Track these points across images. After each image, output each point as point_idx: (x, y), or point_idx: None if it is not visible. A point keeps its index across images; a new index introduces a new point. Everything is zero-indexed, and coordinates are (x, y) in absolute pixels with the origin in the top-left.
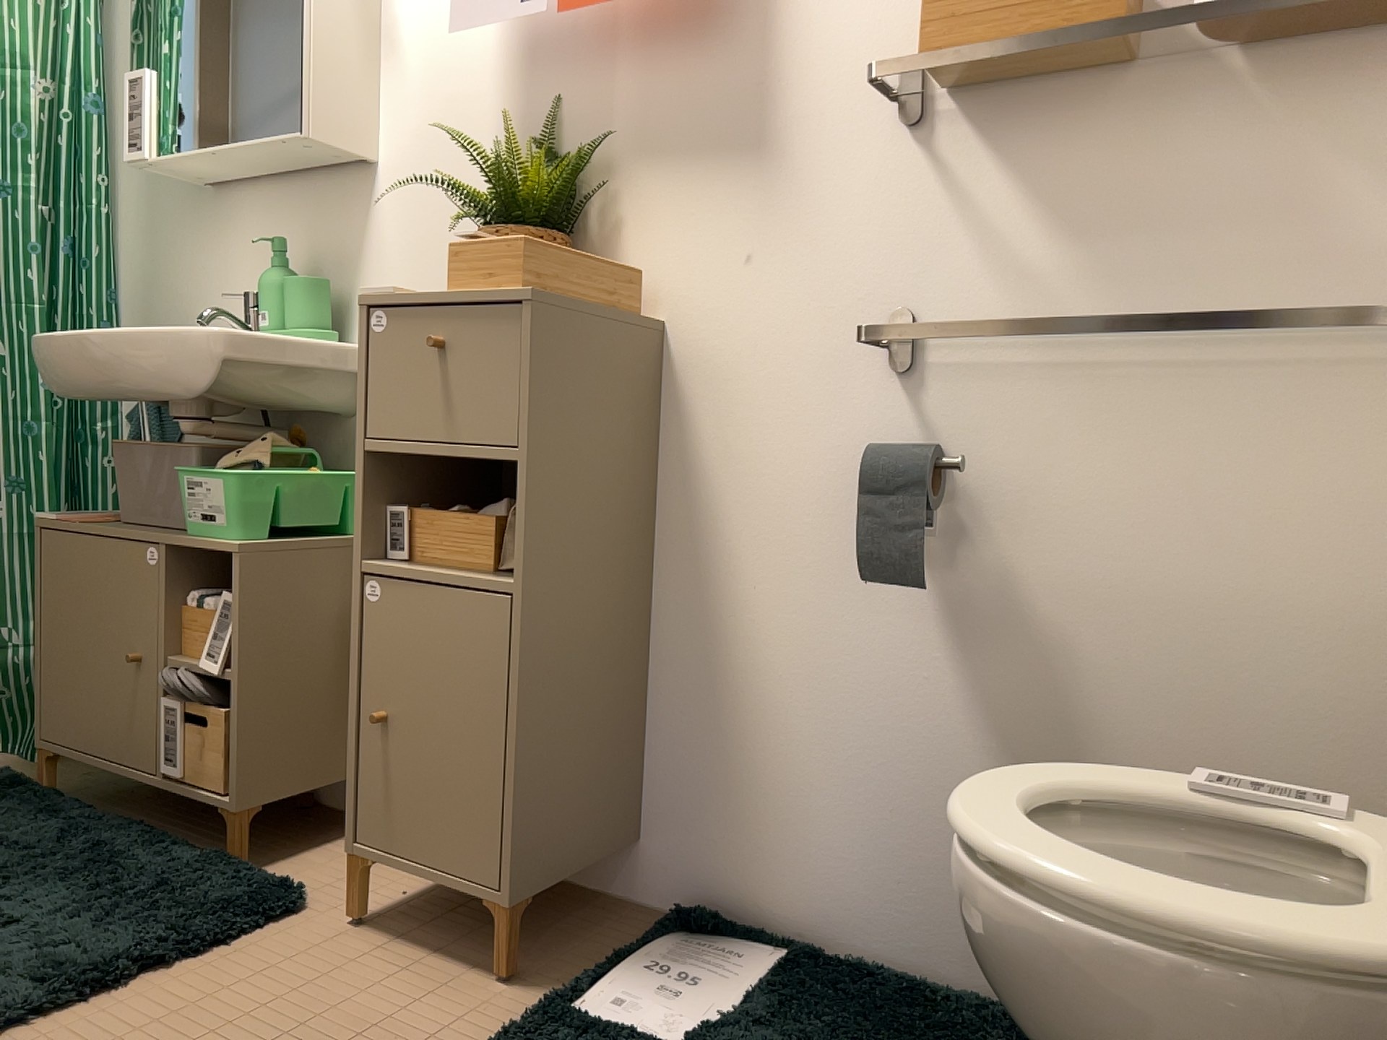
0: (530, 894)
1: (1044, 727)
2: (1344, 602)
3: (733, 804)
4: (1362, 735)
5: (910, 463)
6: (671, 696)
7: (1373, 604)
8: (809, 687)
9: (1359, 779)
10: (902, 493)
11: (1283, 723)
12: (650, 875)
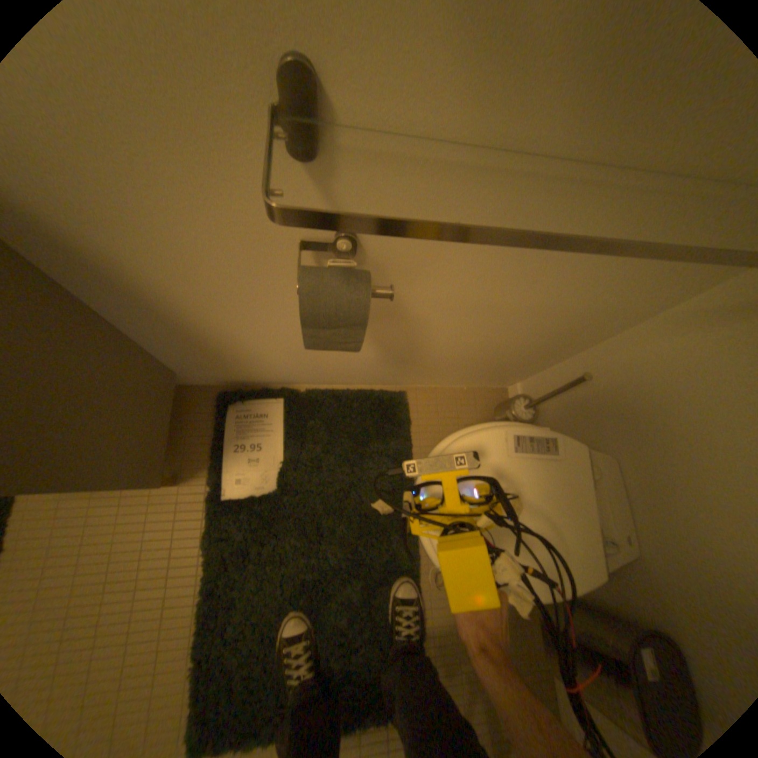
0: (161, 474)
1: (405, 342)
2: (581, 308)
3: (229, 366)
4: (545, 339)
5: (352, 312)
6: (157, 343)
7: (592, 309)
8: (262, 338)
9: (533, 347)
10: (346, 328)
11: (517, 338)
12: (191, 381)
